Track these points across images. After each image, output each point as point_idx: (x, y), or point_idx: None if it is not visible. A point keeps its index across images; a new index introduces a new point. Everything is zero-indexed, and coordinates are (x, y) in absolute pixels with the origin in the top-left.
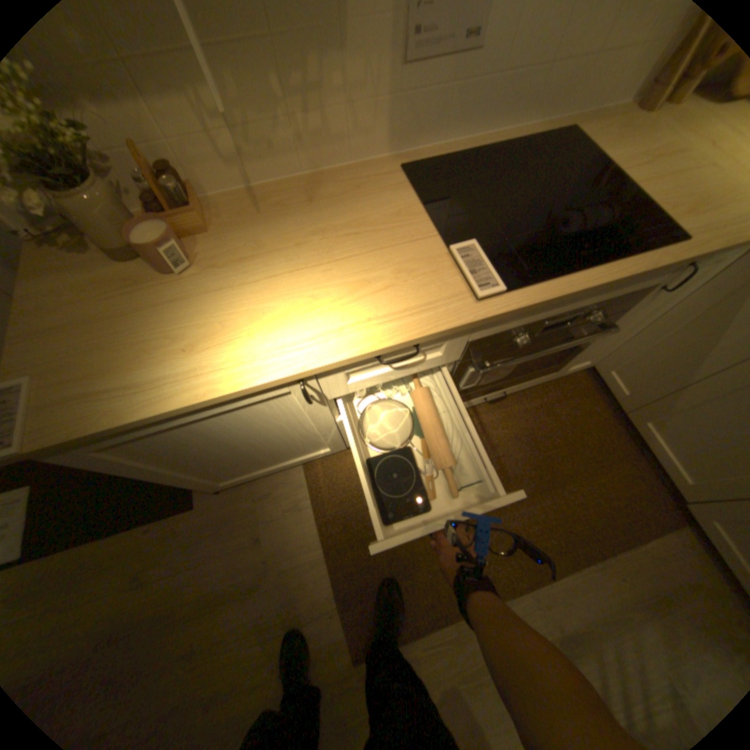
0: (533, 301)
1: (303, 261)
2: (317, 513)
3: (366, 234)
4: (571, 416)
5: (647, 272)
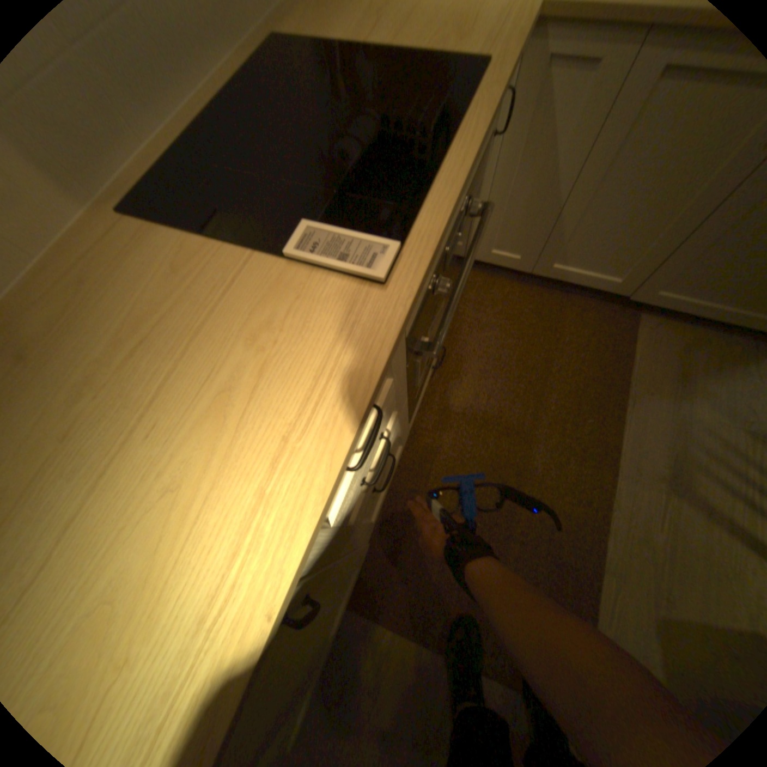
0: (438, 230)
1: (92, 452)
2: (406, 633)
3: (153, 329)
4: (497, 314)
5: (493, 115)
